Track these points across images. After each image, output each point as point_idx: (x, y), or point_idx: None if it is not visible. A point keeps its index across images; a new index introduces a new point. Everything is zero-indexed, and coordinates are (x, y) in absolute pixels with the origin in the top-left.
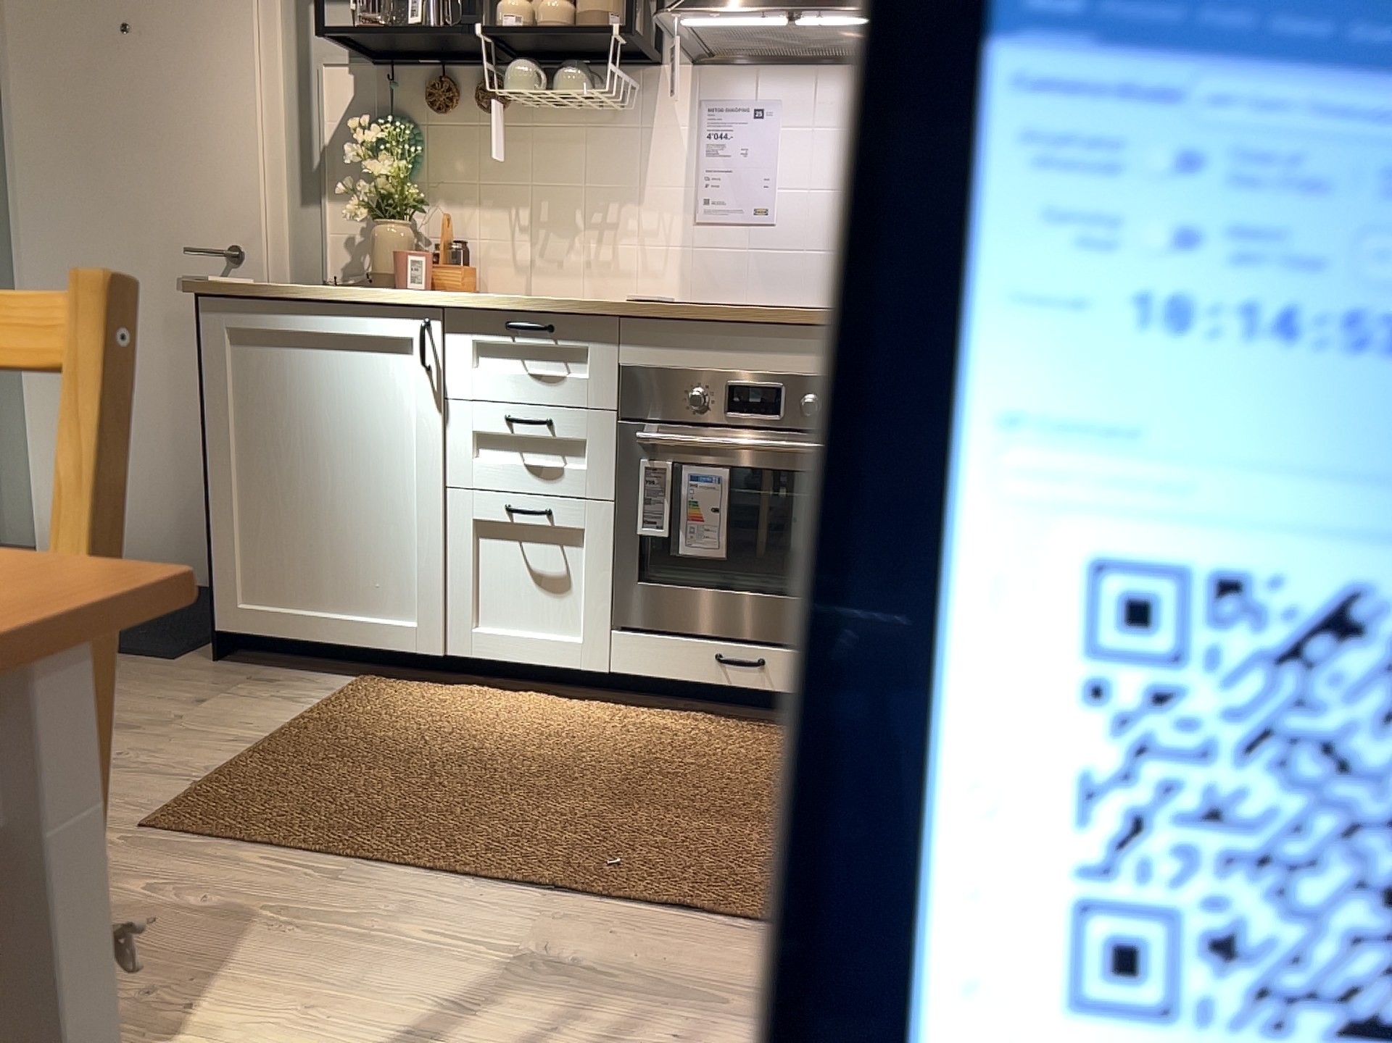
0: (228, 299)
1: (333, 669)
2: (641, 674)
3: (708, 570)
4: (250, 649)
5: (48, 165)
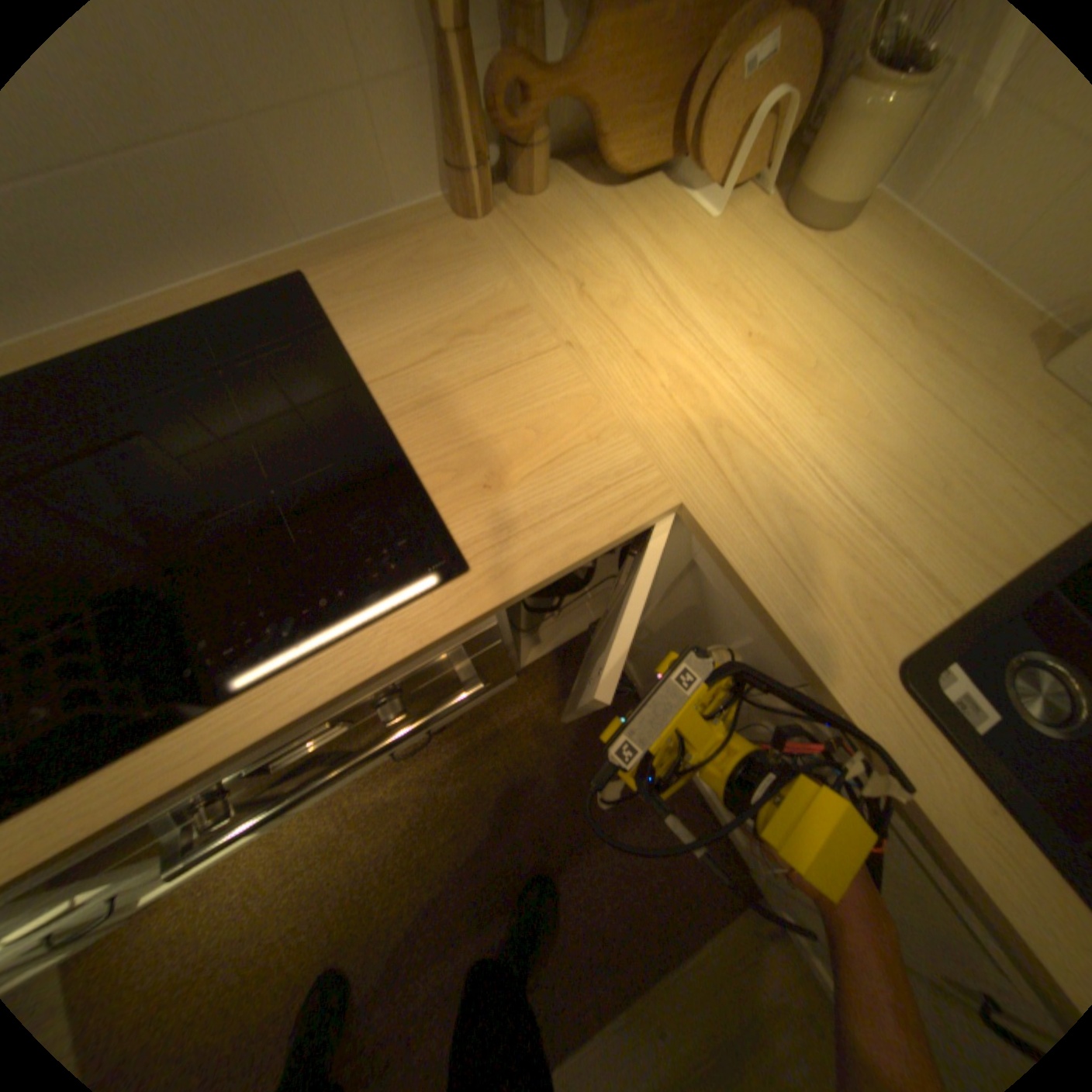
0: None
1: None
2: None
3: None
4: None
5: None
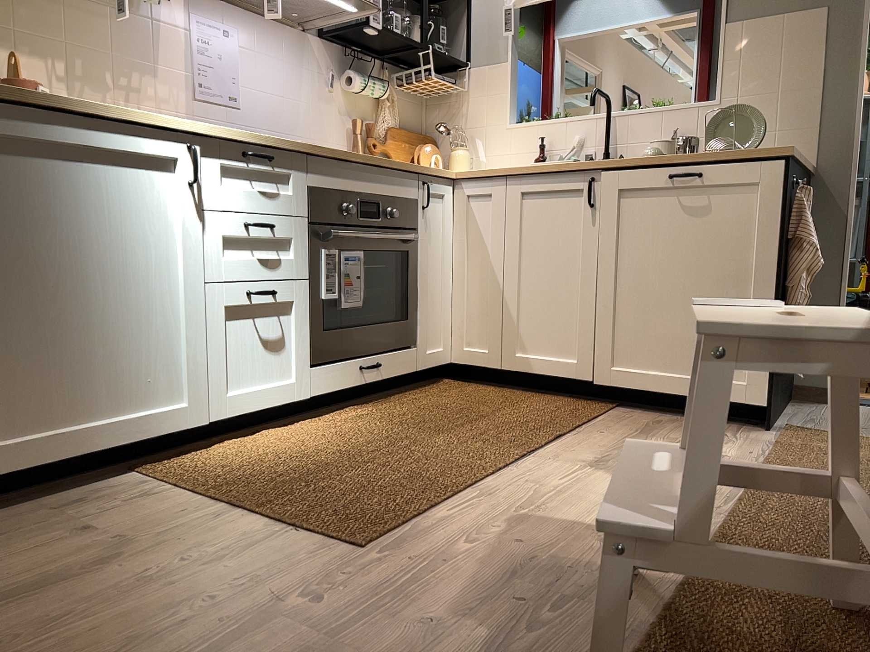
0: None
1: (91, 478)
2: (326, 389)
3: (341, 316)
4: None
5: None
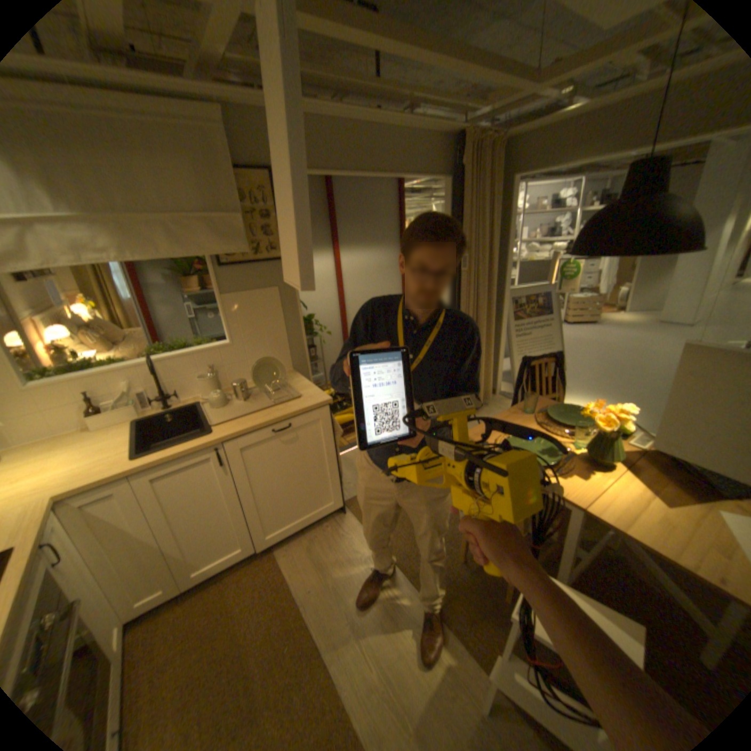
0: None
1: None
2: None
3: None
4: None
5: None
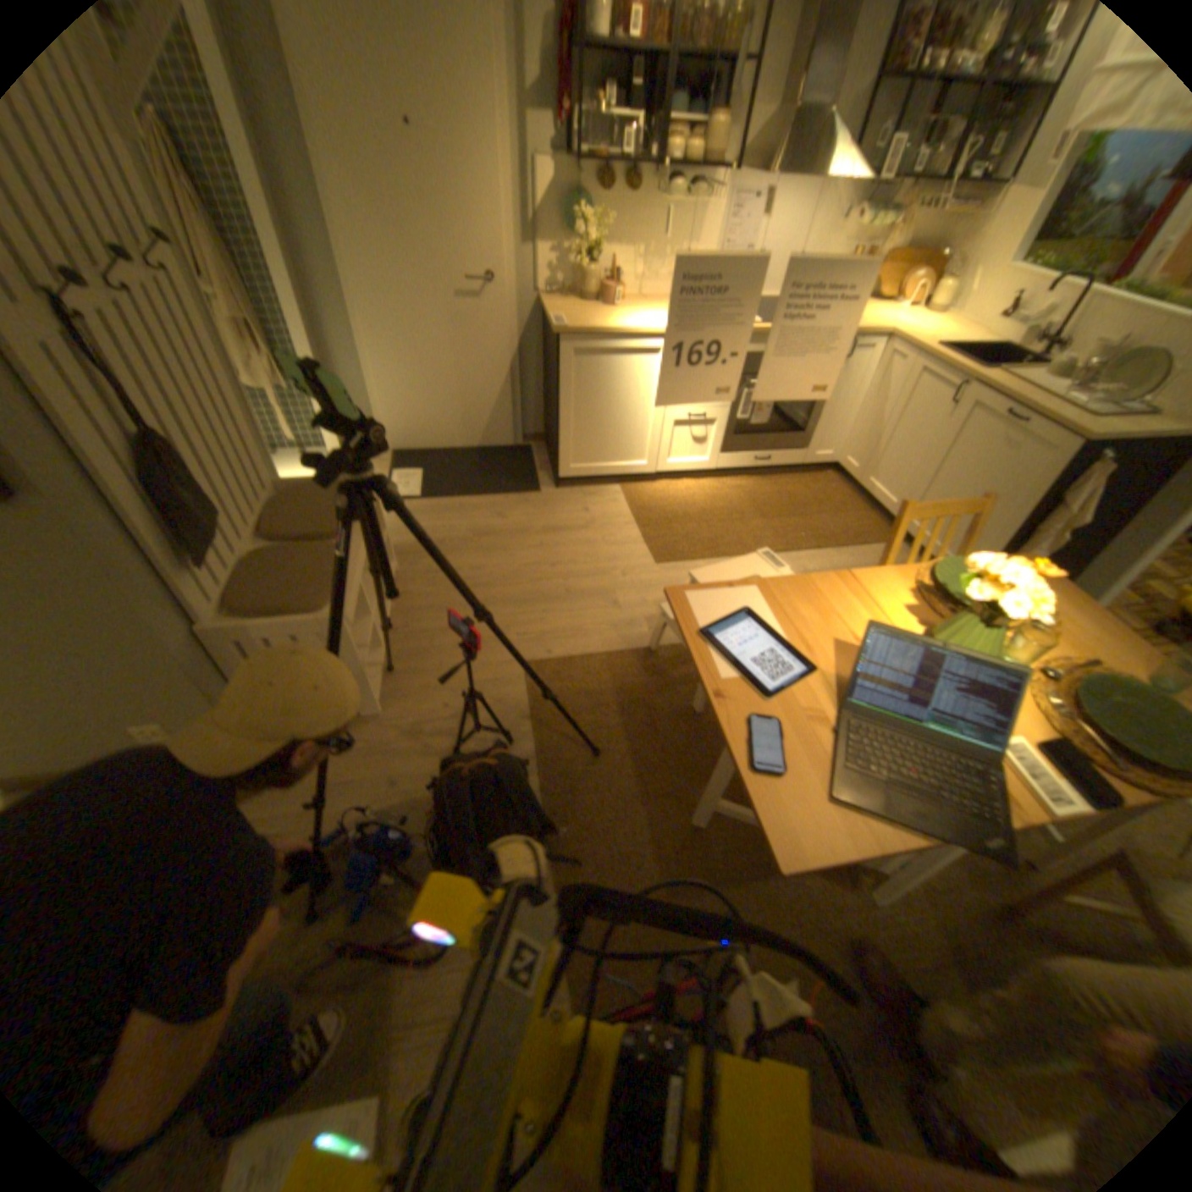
0: (575, 334)
1: (603, 483)
2: (727, 467)
3: (753, 426)
4: (561, 480)
5: (362, 220)
